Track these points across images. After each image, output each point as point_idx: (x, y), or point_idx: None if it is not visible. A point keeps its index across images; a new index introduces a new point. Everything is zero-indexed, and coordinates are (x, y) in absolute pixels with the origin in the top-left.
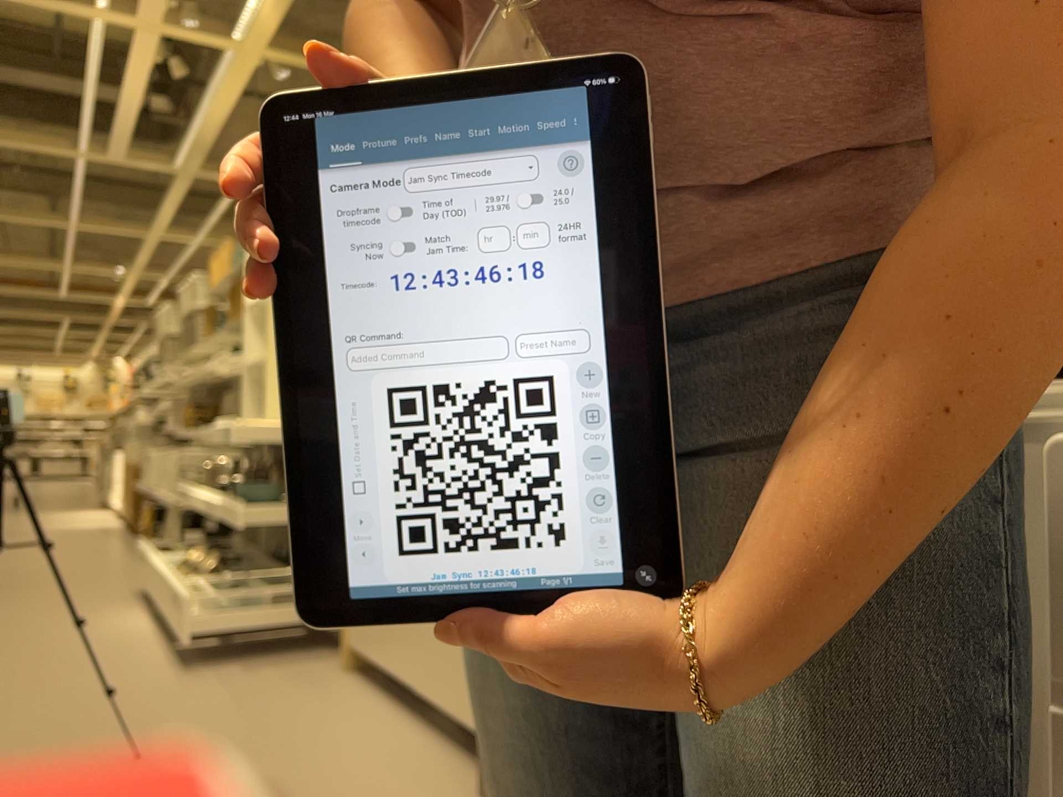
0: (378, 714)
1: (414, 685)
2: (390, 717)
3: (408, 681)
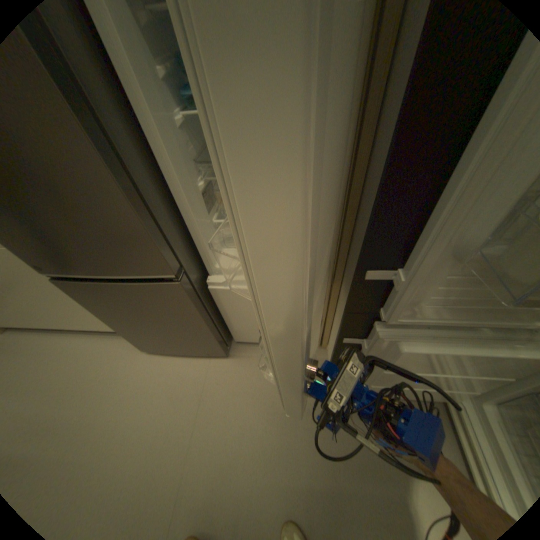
0: (50, 342)
1: (60, 328)
2: (57, 340)
3: (54, 328)
